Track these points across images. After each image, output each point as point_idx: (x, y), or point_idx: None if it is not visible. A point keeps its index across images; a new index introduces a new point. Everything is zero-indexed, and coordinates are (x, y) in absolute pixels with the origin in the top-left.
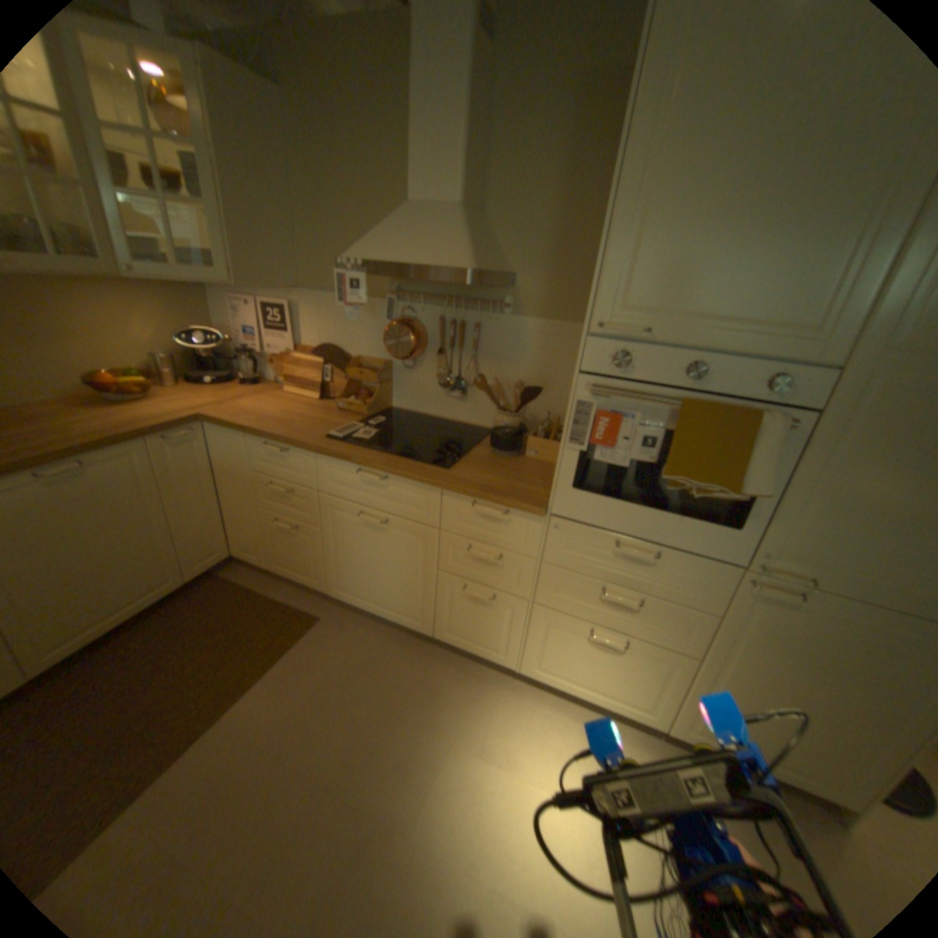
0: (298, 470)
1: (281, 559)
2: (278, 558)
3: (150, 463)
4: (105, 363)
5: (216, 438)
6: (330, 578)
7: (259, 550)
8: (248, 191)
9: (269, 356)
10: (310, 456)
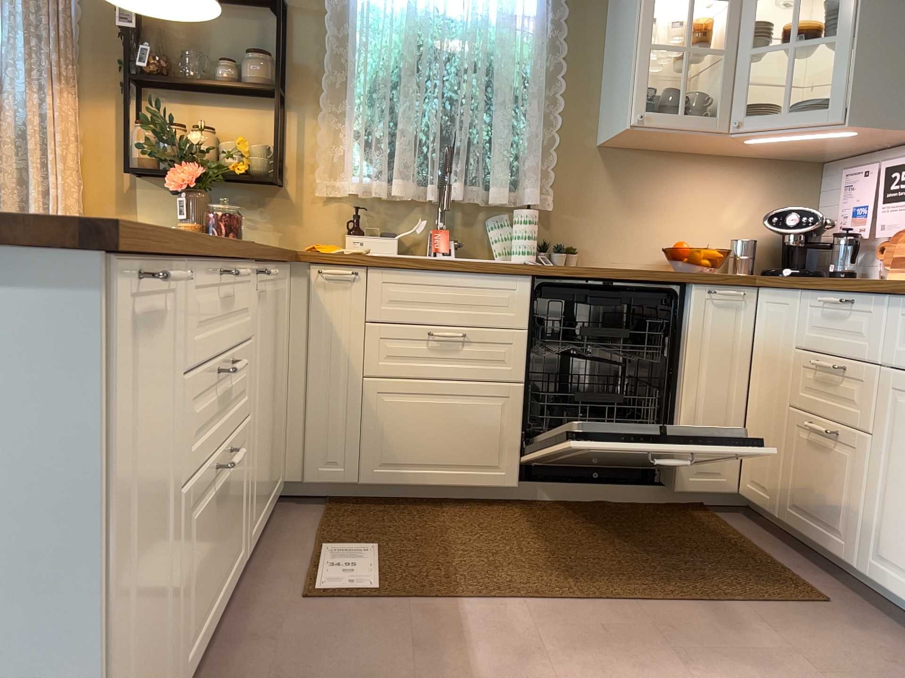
0: (861, 332)
1: (804, 496)
2: (799, 495)
3: (689, 315)
4: (690, 242)
5: (770, 307)
6: (870, 535)
7: (777, 481)
8: (901, 14)
9: (883, 244)
10: (884, 304)
